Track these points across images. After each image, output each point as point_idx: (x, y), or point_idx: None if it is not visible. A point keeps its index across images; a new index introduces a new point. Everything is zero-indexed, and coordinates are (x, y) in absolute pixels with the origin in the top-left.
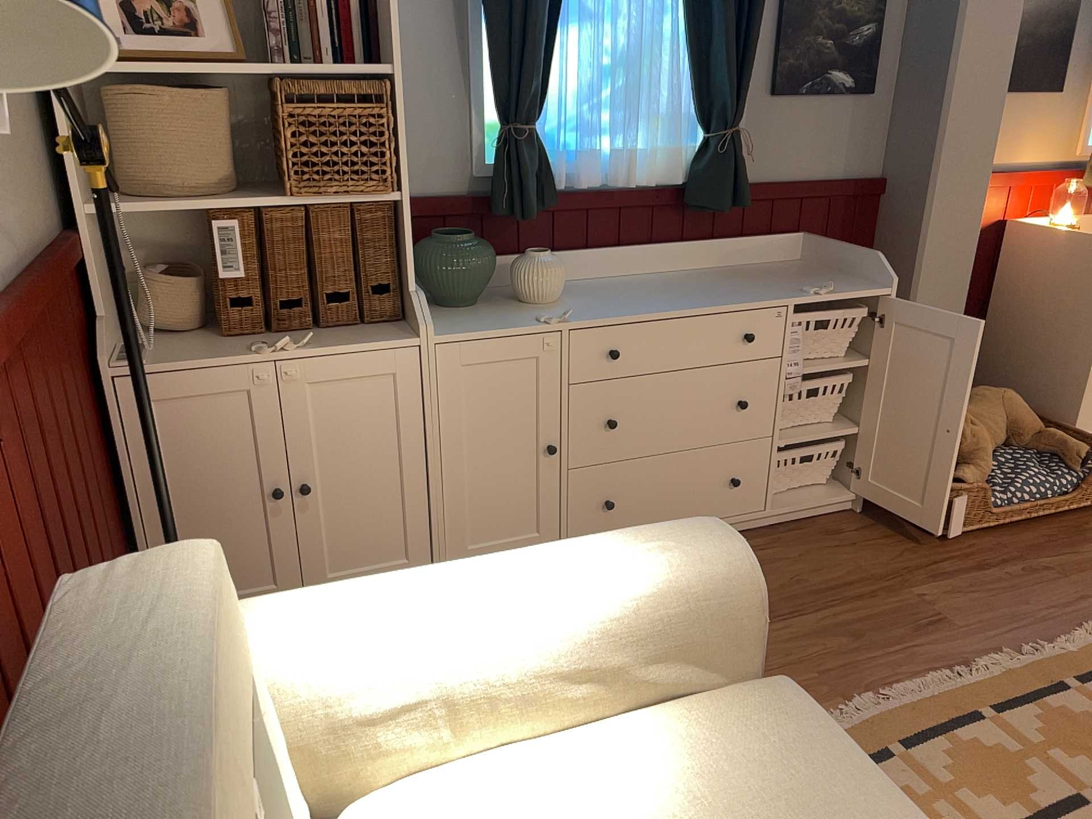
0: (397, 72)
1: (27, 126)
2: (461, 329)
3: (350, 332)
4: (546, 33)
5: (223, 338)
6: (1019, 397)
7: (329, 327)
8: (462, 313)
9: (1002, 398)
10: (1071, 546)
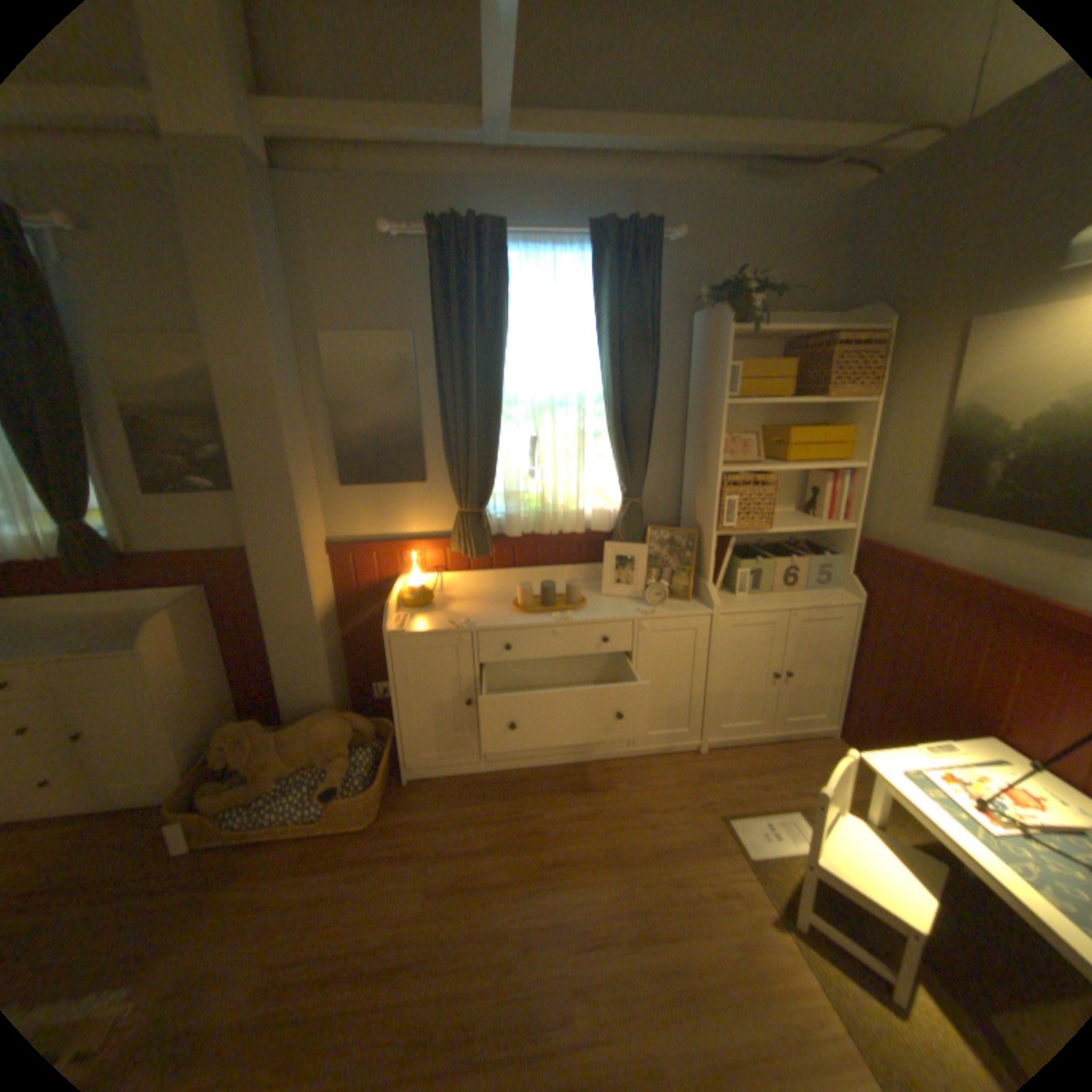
0: None
1: None
2: None
3: None
4: None
5: None
6: (335, 727)
7: None
8: None
9: (313, 728)
10: (263, 881)
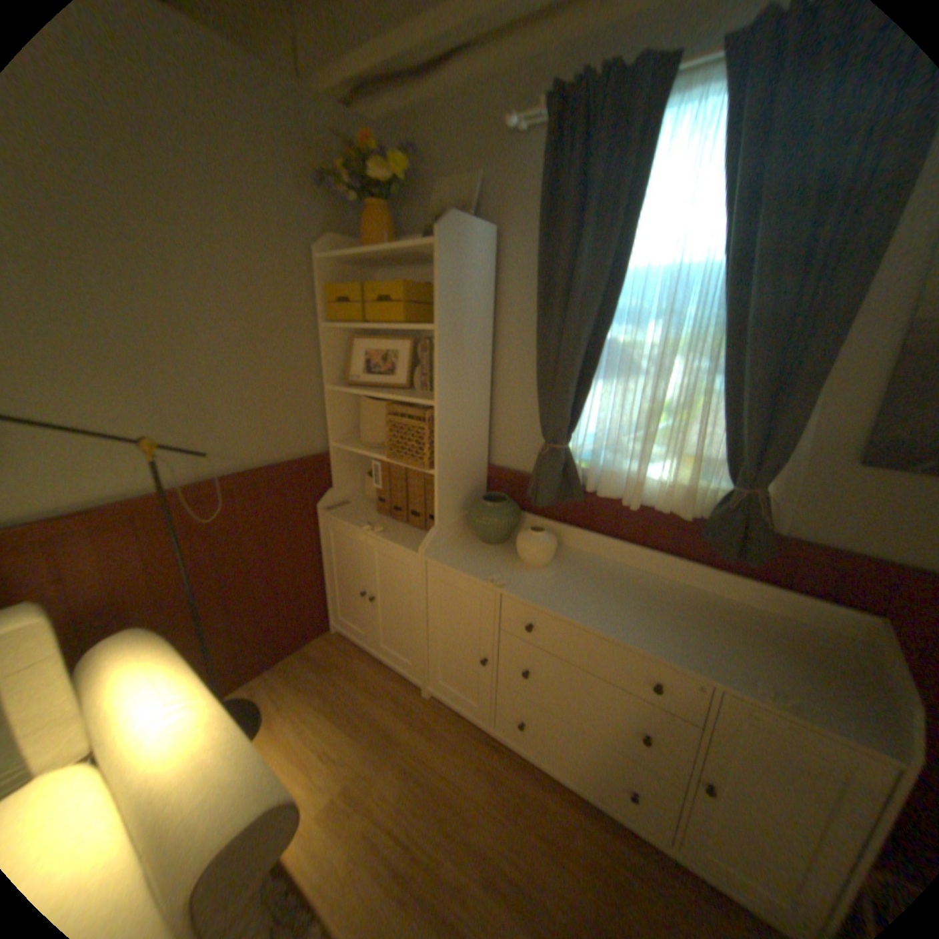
0: (438, 404)
1: (304, 409)
2: (448, 559)
3: (415, 533)
4: (574, 383)
5: (376, 512)
6: None
7: (413, 525)
8: (479, 547)
9: None
10: None
